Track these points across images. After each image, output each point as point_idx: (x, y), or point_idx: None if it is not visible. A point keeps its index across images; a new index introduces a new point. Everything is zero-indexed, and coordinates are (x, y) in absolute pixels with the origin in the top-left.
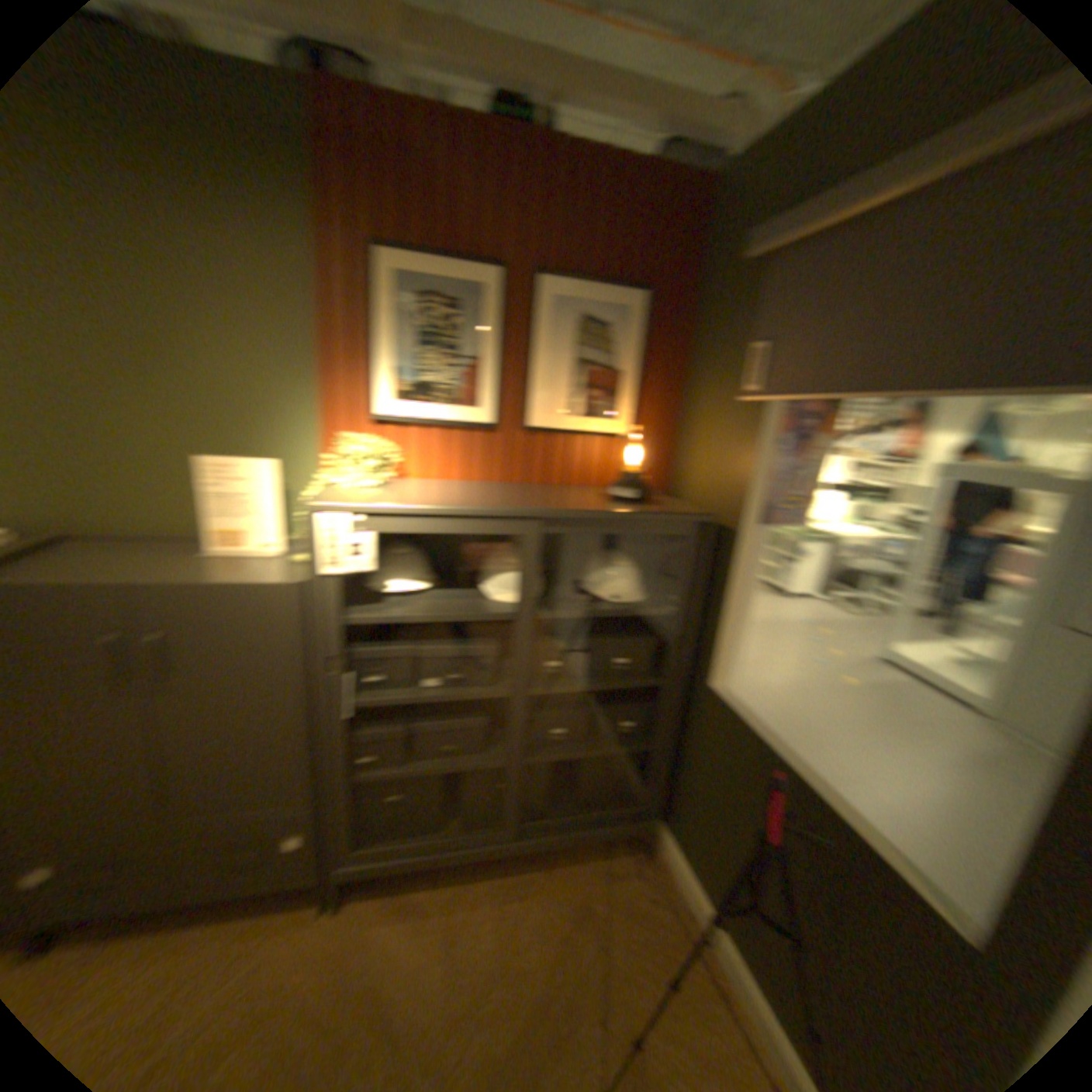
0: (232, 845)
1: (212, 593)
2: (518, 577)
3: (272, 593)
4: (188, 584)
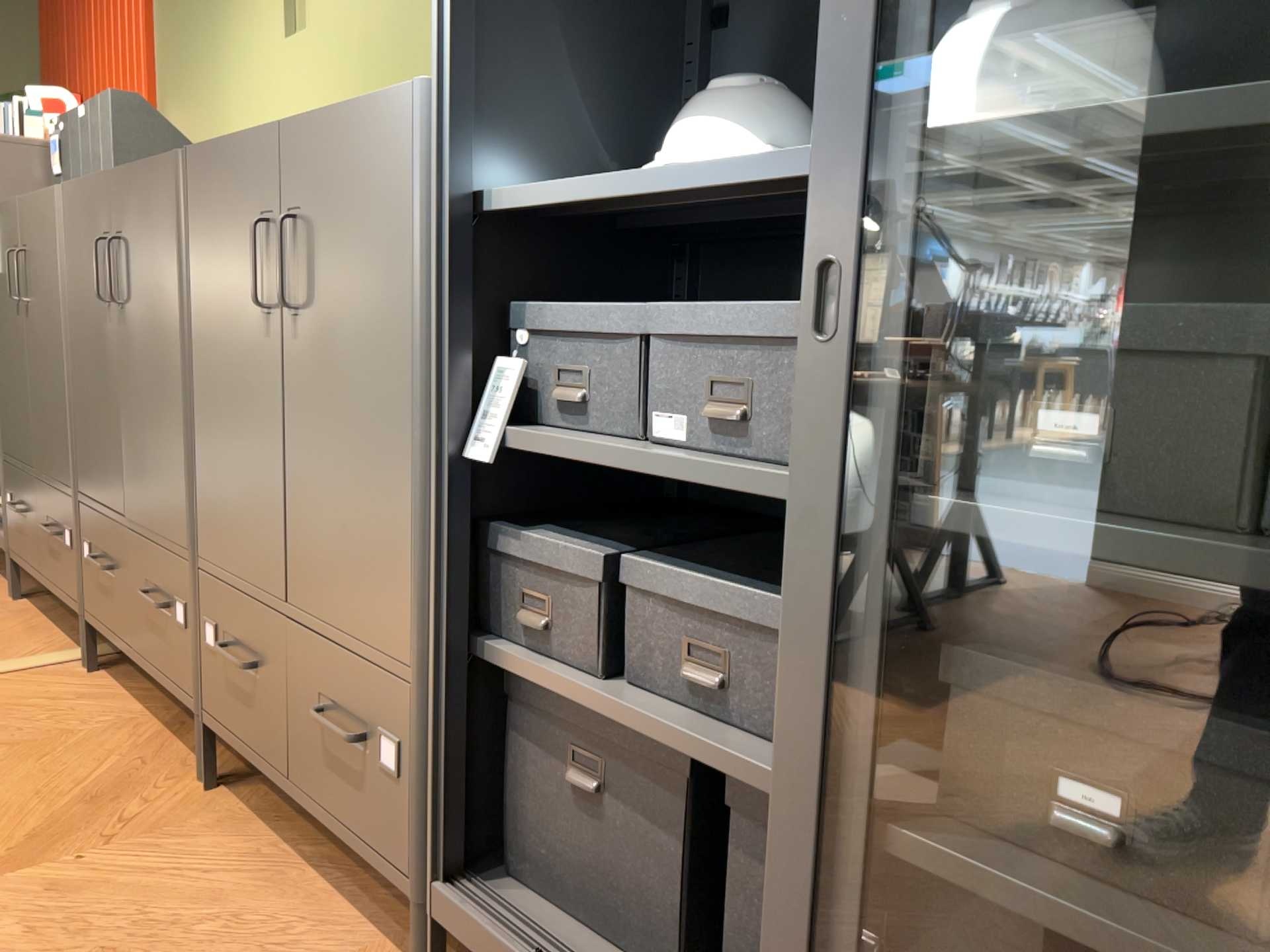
0: (342, 700)
1: (346, 114)
2: (1022, 48)
3: (400, 101)
4: (339, 109)
